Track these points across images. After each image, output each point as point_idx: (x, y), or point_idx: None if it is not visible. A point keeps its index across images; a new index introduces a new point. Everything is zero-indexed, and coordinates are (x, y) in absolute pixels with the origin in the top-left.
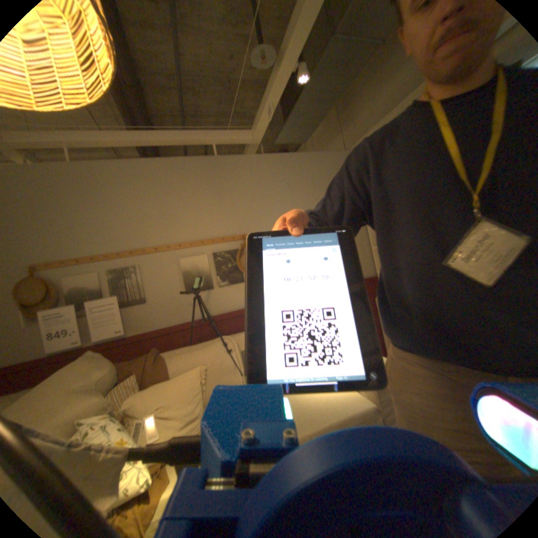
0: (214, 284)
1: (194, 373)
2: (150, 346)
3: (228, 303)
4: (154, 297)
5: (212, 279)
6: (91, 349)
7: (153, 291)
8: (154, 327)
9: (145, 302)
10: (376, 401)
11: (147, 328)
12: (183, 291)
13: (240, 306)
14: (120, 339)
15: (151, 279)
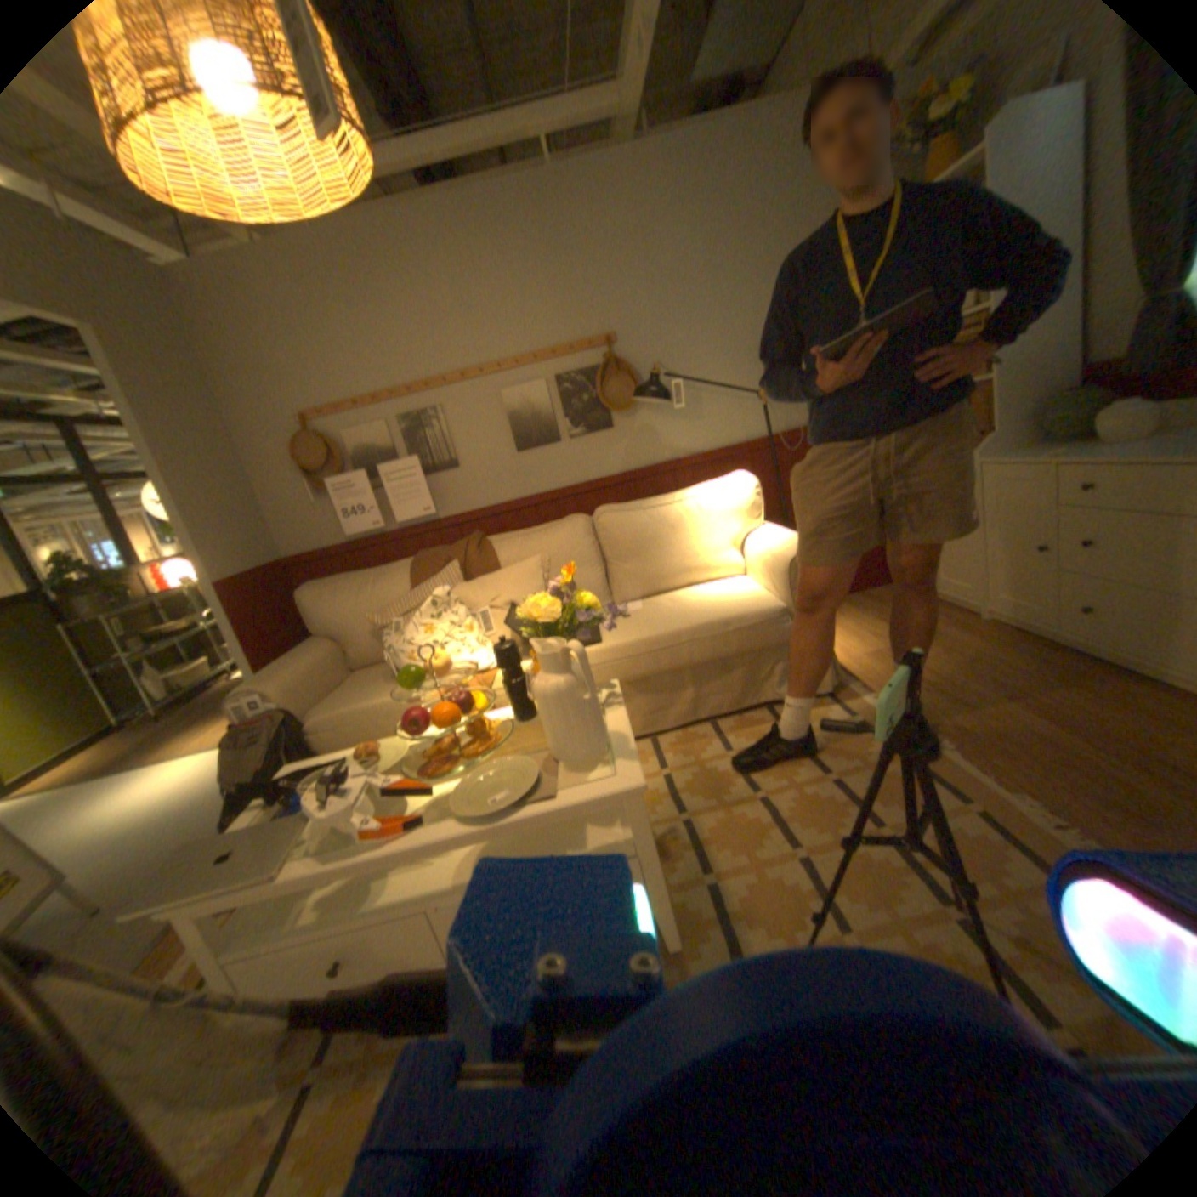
0: (560, 433)
1: (531, 561)
2: (473, 532)
3: (587, 466)
4: (470, 456)
5: (557, 424)
6: (397, 533)
7: (467, 447)
8: (475, 504)
9: (457, 465)
10: (789, 600)
11: (466, 506)
12: (512, 445)
13: (607, 471)
14: (431, 520)
15: (461, 428)
